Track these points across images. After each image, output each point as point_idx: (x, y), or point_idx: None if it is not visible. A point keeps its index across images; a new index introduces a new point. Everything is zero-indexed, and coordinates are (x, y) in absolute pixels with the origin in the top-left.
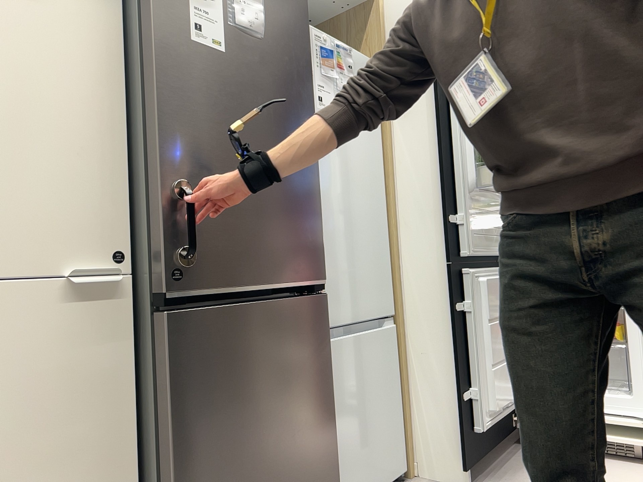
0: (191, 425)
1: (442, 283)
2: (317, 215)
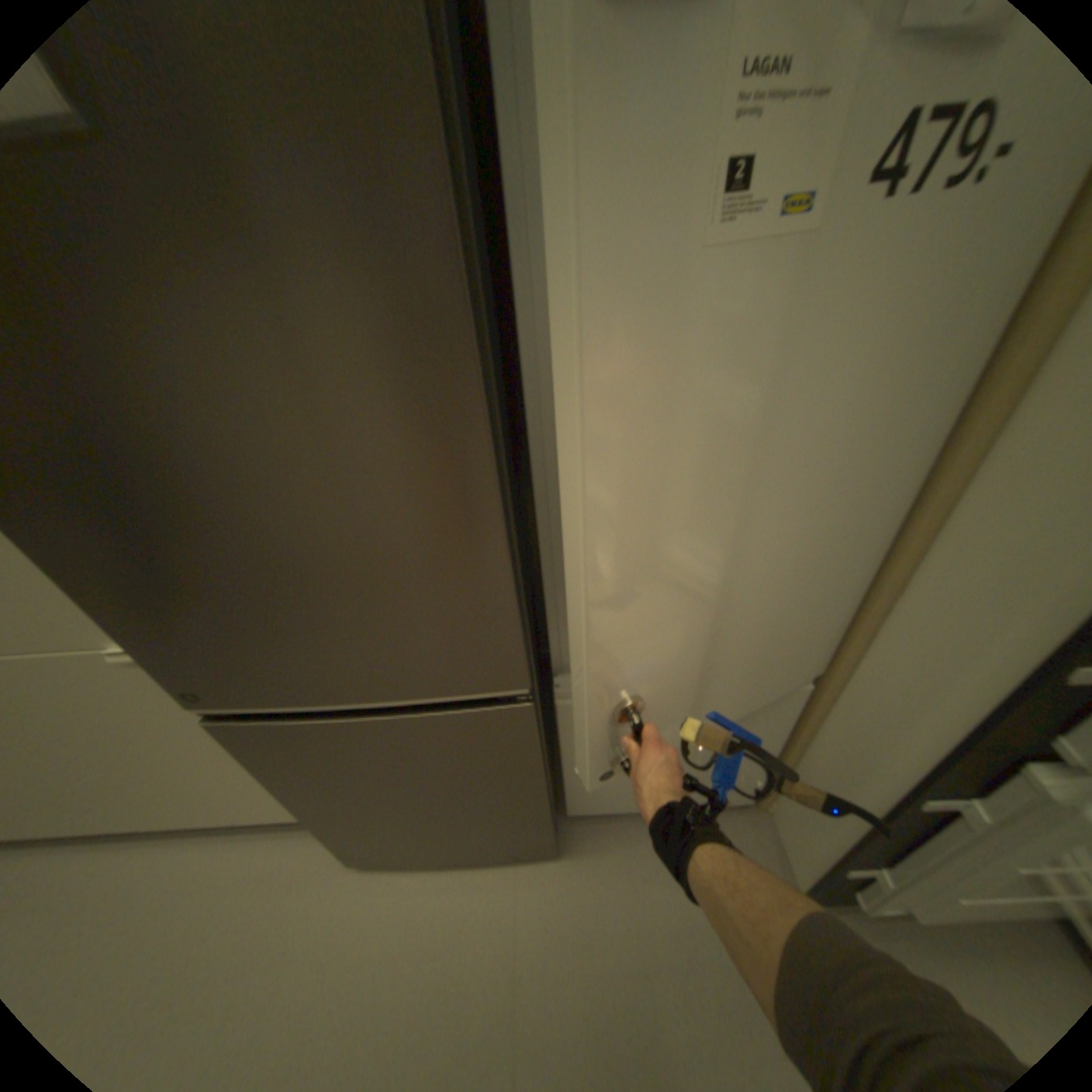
0: (291, 786)
1: (941, 729)
2: (496, 602)
